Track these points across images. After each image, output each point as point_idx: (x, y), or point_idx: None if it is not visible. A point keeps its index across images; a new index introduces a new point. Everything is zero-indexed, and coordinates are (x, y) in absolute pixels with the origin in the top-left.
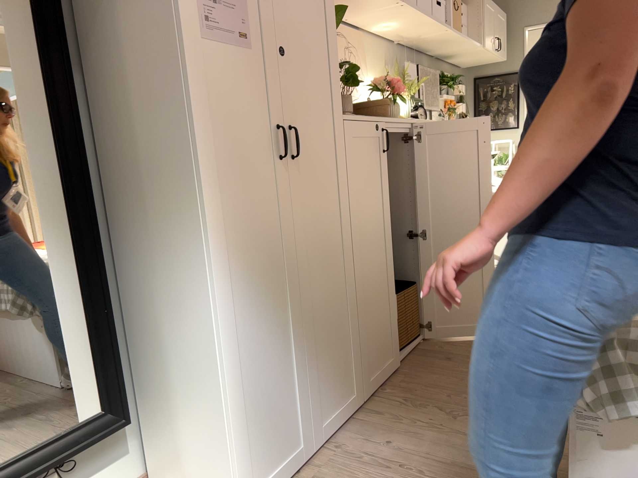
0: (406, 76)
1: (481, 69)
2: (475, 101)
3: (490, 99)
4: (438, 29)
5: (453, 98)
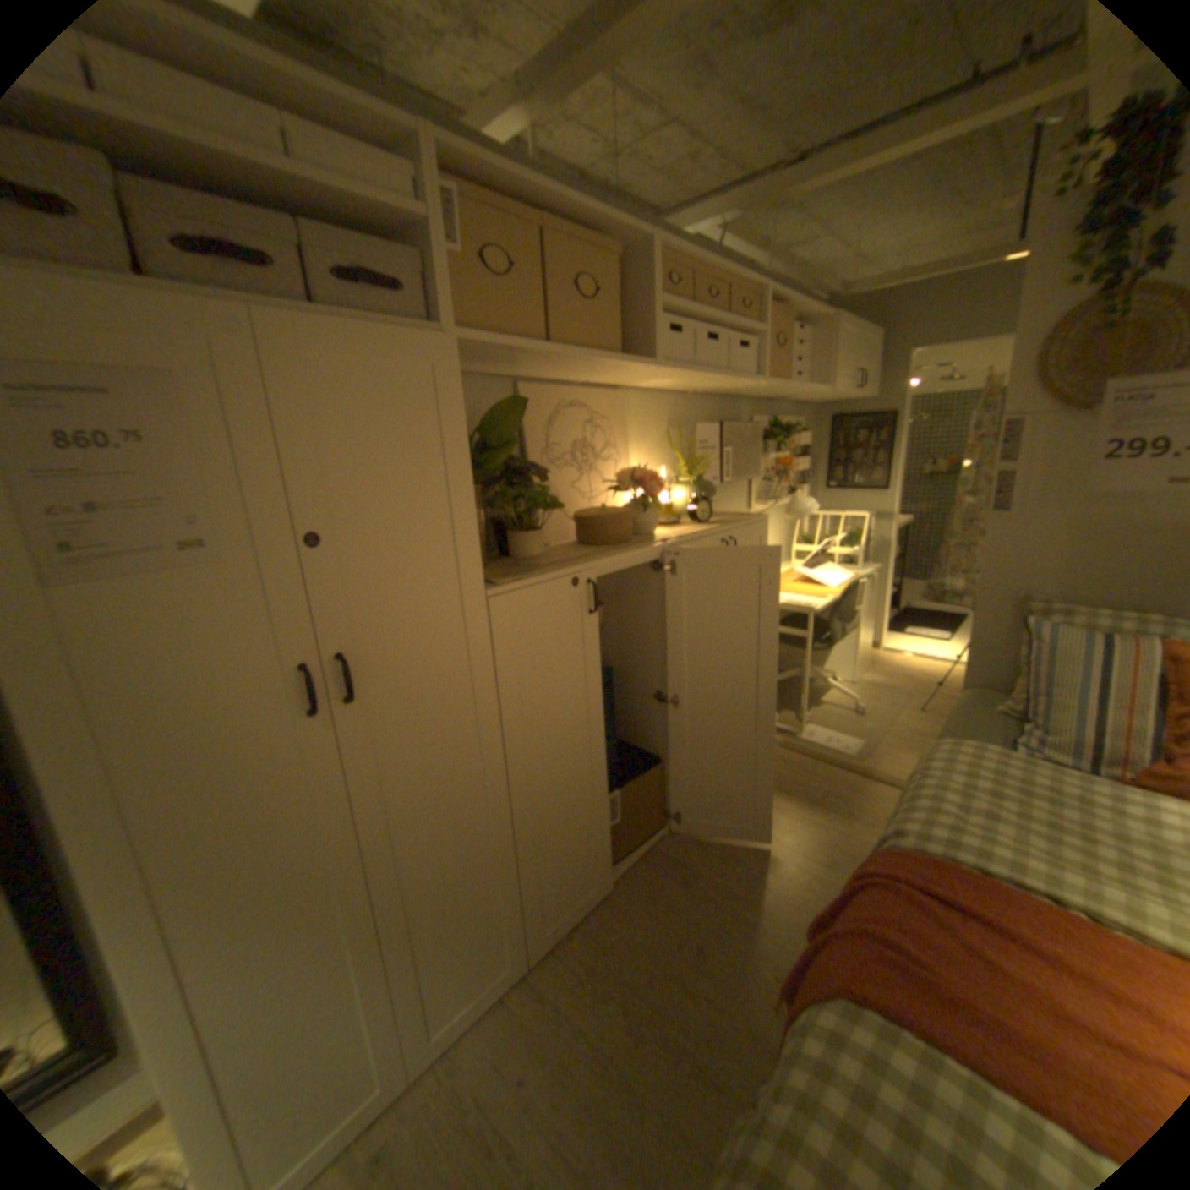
0: (693, 447)
1: (845, 402)
2: (832, 446)
3: (852, 445)
4: (744, 381)
5: (794, 449)
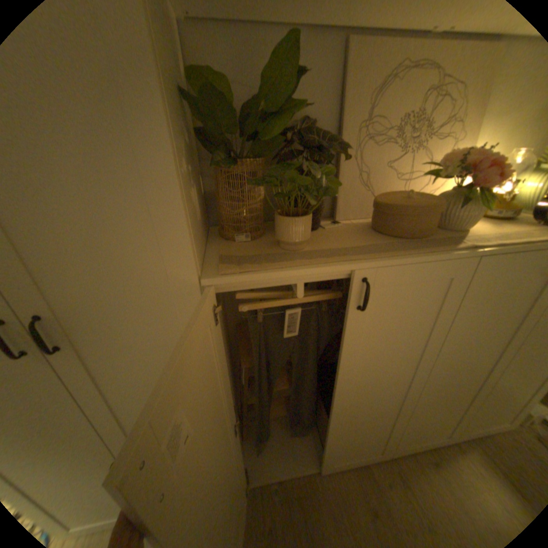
0: None
1: None
2: None
3: None
4: None
5: None
